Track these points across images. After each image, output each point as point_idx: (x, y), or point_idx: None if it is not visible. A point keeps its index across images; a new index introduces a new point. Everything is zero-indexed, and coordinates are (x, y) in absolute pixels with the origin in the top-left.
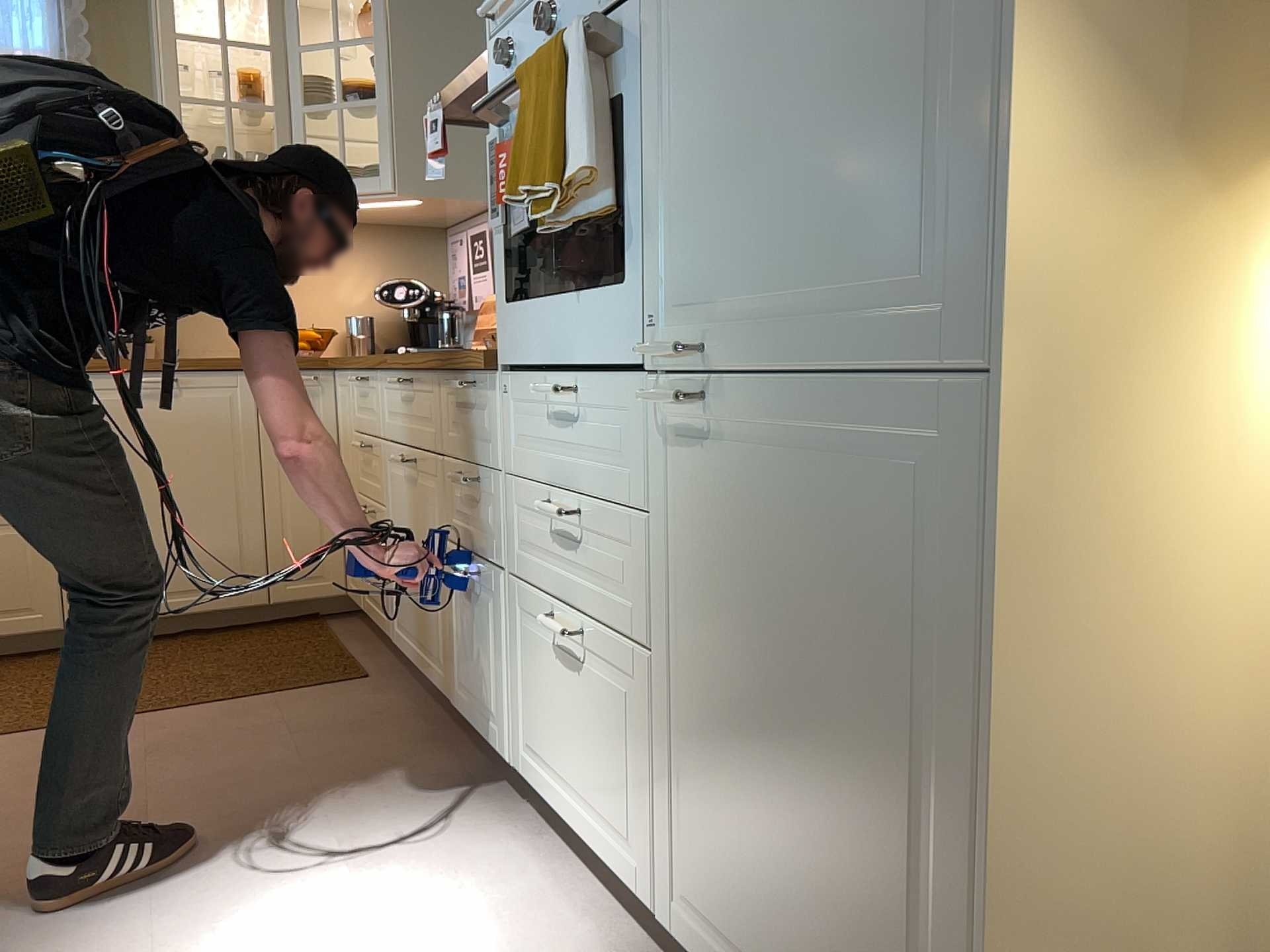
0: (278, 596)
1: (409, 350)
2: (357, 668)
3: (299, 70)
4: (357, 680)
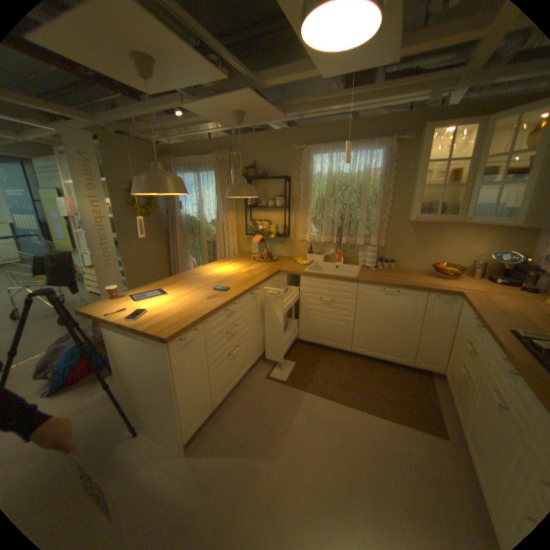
0: (418, 366)
1: (504, 283)
2: (445, 428)
3: (484, 166)
4: (444, 440)
